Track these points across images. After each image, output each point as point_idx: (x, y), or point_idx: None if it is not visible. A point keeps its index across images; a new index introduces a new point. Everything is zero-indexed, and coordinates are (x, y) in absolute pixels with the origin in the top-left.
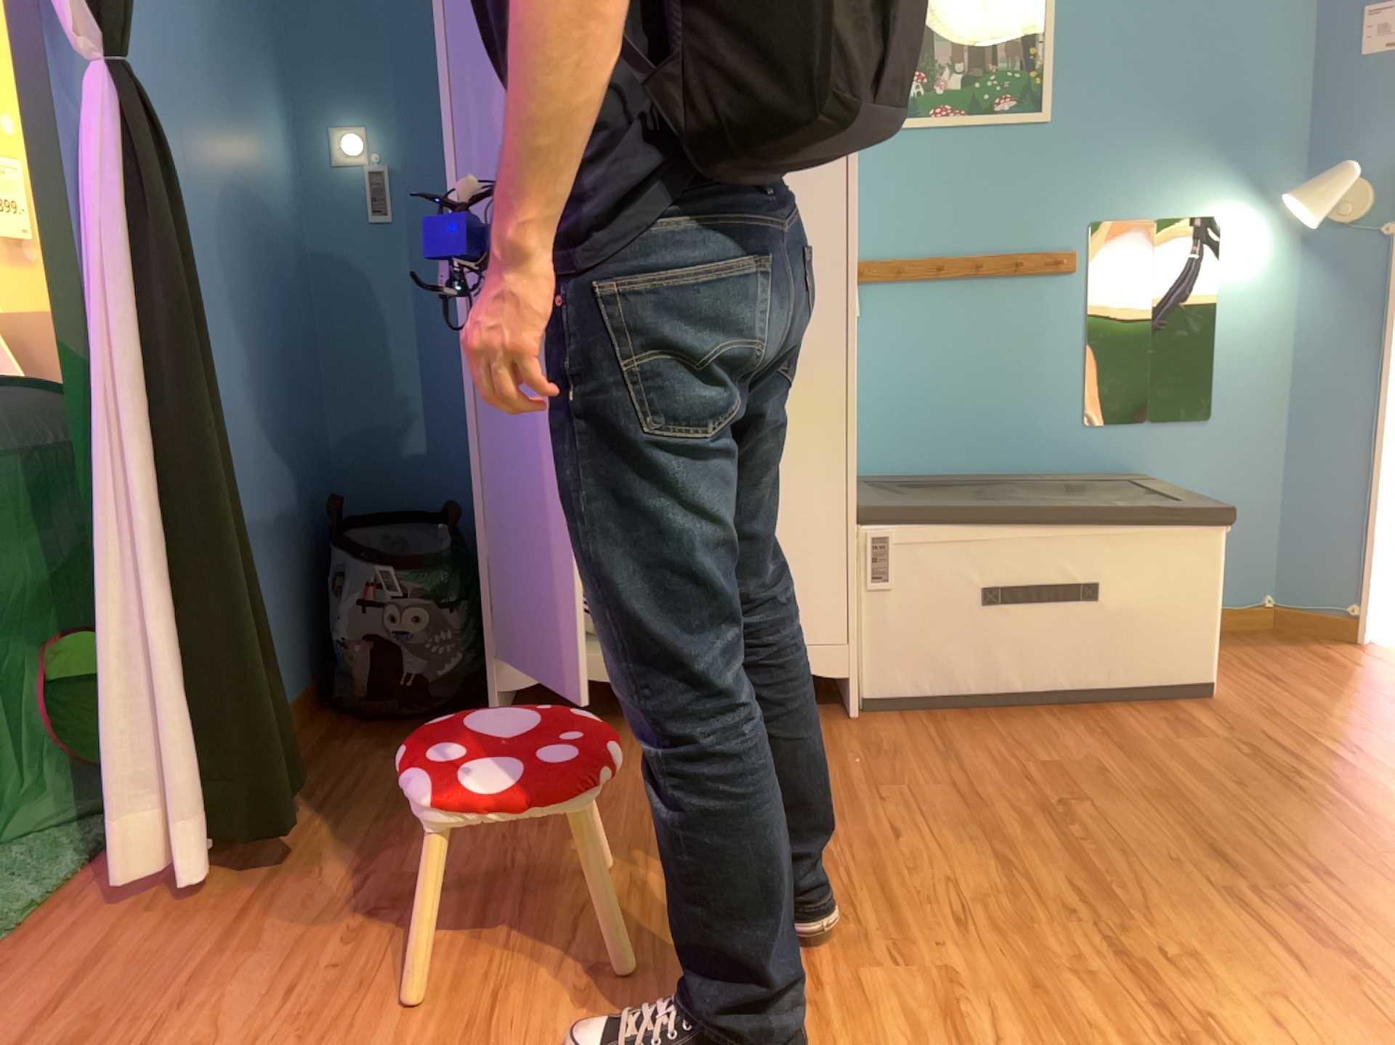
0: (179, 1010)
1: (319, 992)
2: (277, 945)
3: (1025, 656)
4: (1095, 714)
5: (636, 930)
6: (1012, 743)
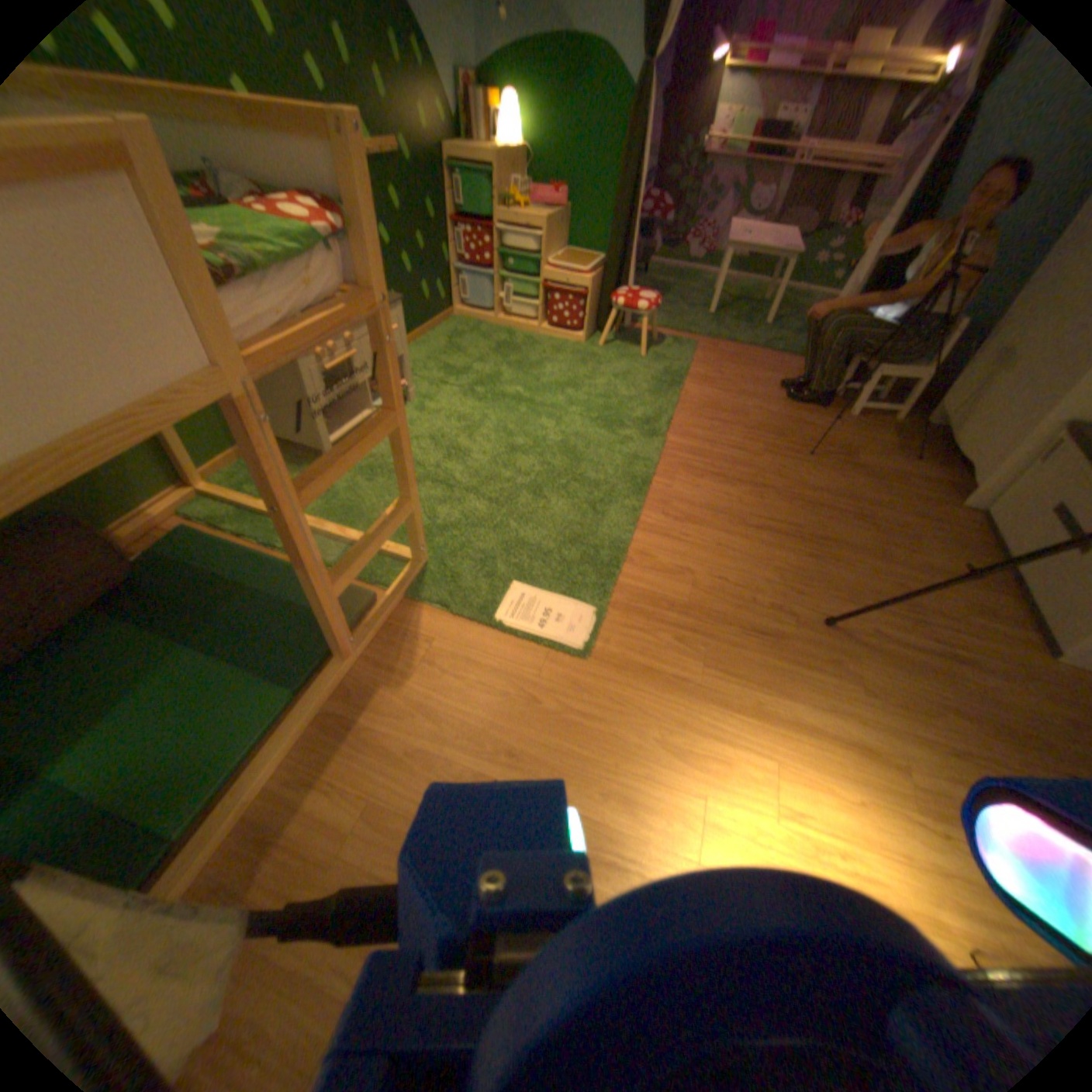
0: (757, 372)
1: (760, 384)
2: (779, 382)
3: (1018, 551)
4: (990, 593)
5: (782, 423)
6: (937, 545)
